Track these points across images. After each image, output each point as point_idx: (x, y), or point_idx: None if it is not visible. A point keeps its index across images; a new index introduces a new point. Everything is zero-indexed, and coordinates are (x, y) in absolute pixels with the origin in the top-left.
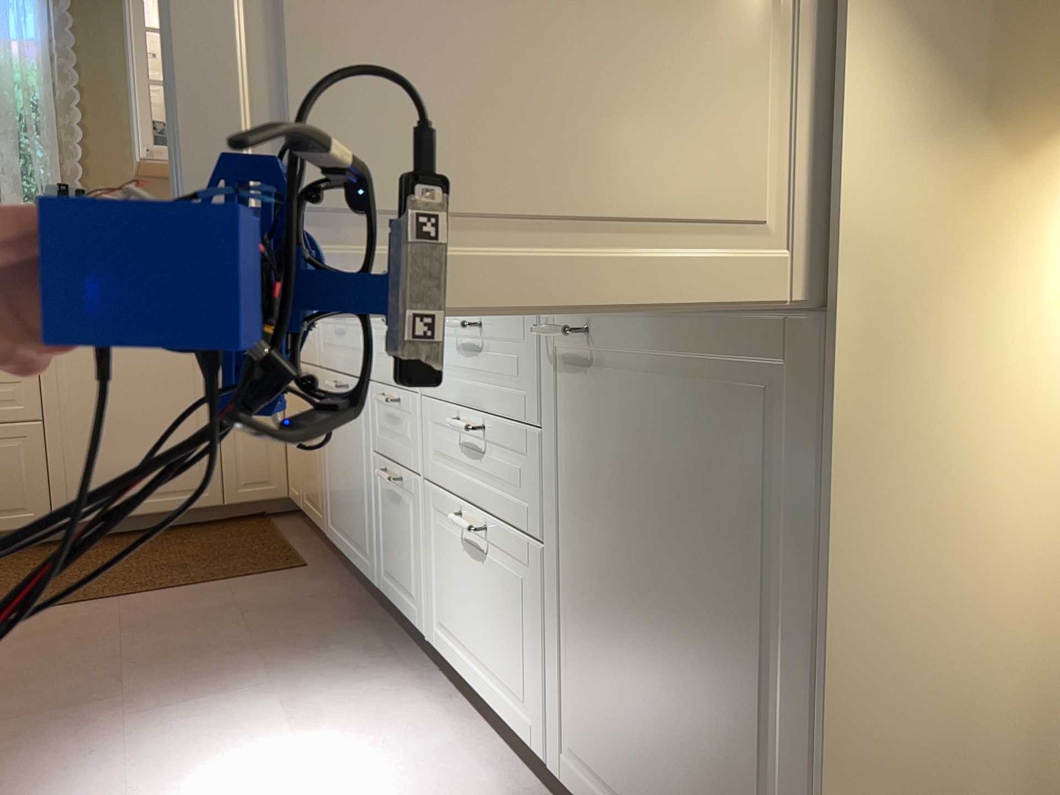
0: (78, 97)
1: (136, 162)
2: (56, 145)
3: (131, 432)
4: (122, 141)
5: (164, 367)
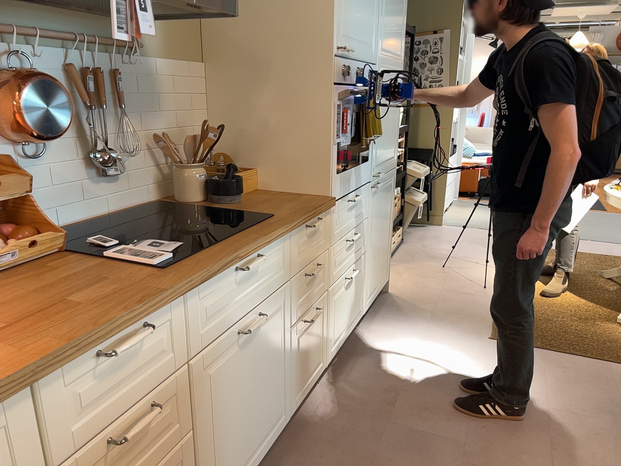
0: None
1: None
2: None
3: None
4: None
5: None
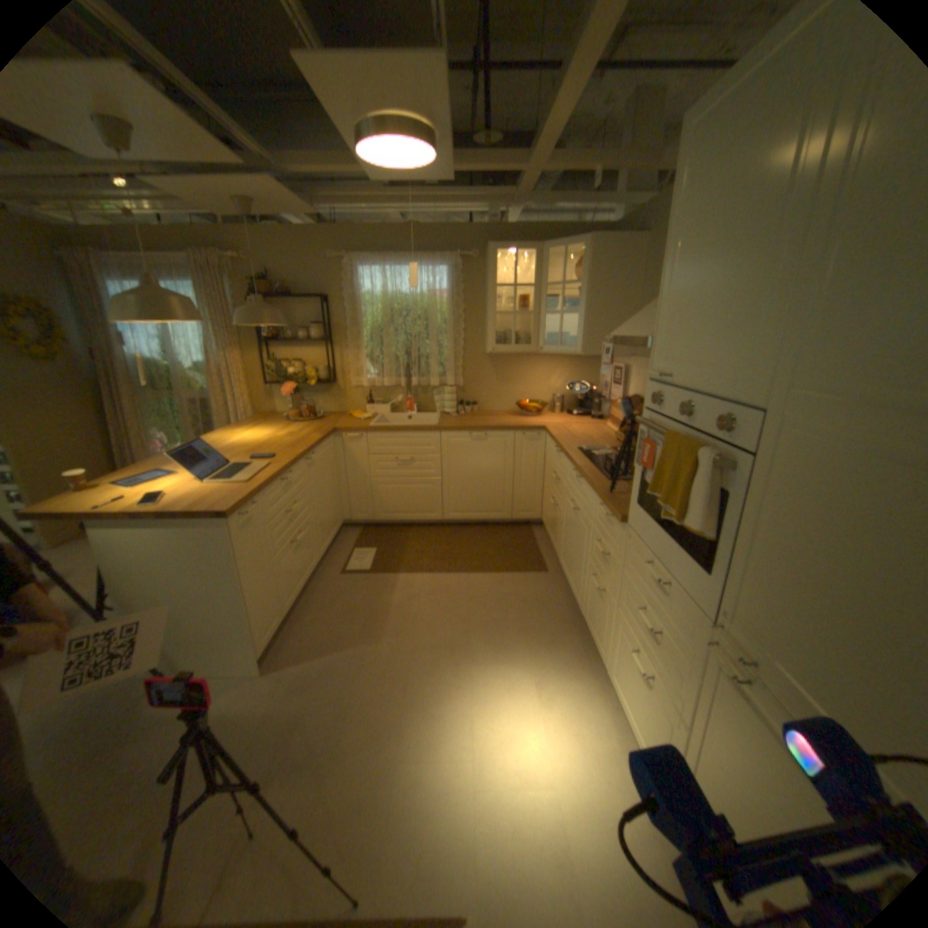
0: (462, 317)
1: (485, 347)
2: (452, 342)
3: (475, 485)
4: (479, 336)
5: (491, 457)
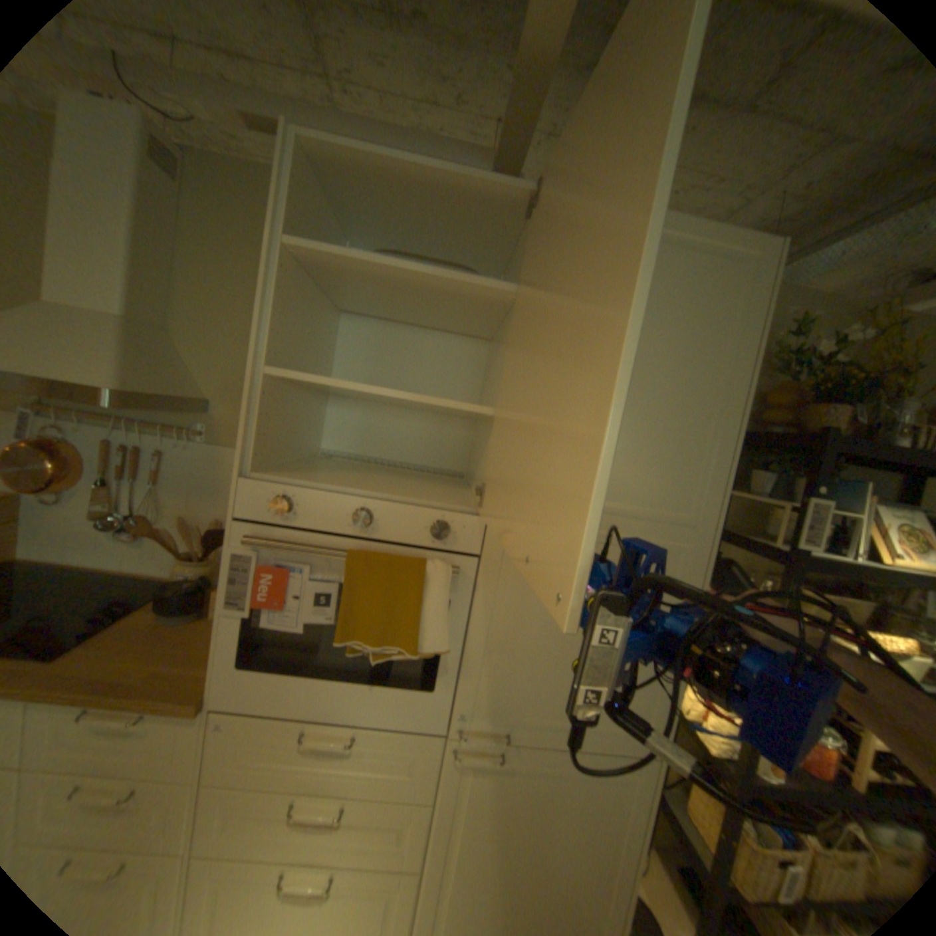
0: None
1: None
2: None
3: None
4: None
5: None
